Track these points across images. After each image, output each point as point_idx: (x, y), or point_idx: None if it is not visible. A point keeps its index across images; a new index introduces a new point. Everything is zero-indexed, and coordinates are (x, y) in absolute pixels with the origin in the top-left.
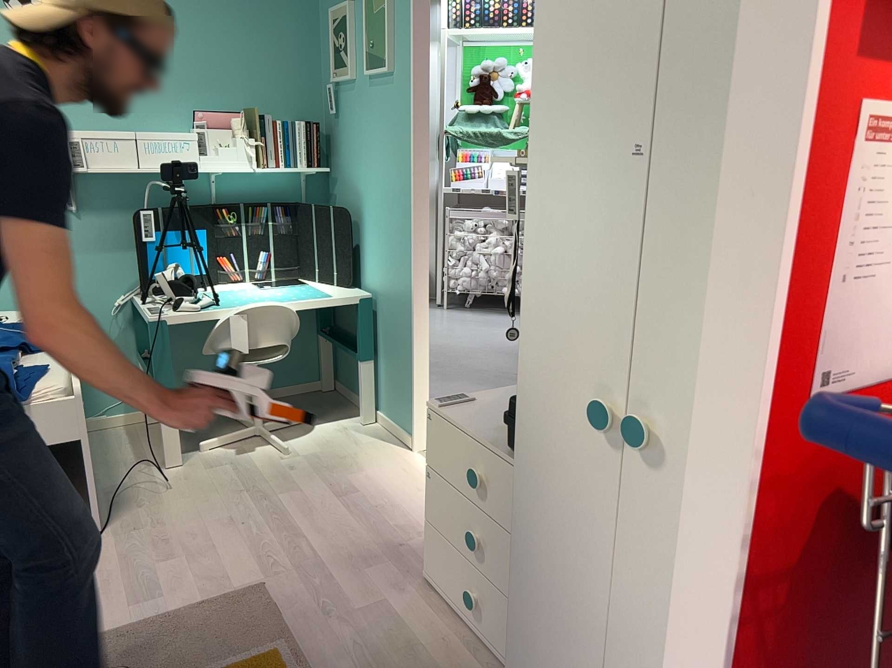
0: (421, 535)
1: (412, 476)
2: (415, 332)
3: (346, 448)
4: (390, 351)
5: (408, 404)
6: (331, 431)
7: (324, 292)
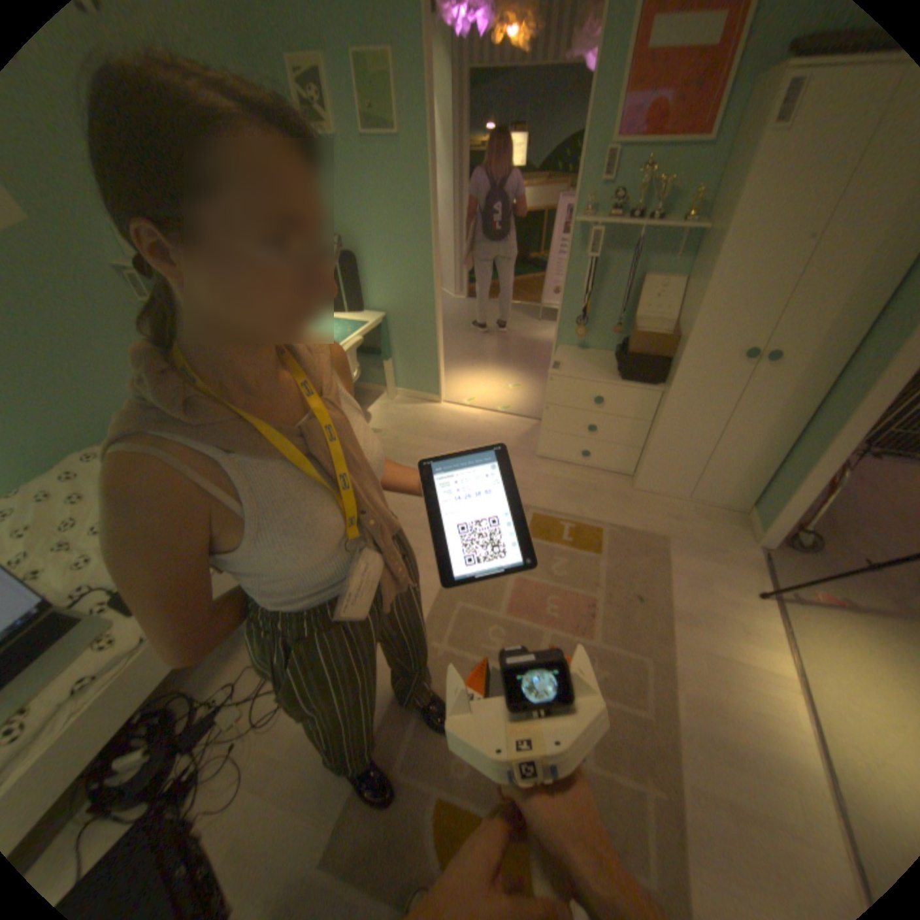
0: (505, 439)
1: (460, 415)
2: (438, 333)
3: (405, 415)
4: (408, 349)
5: (431, 377)
6: (381, 410)
7: (355, 321)
